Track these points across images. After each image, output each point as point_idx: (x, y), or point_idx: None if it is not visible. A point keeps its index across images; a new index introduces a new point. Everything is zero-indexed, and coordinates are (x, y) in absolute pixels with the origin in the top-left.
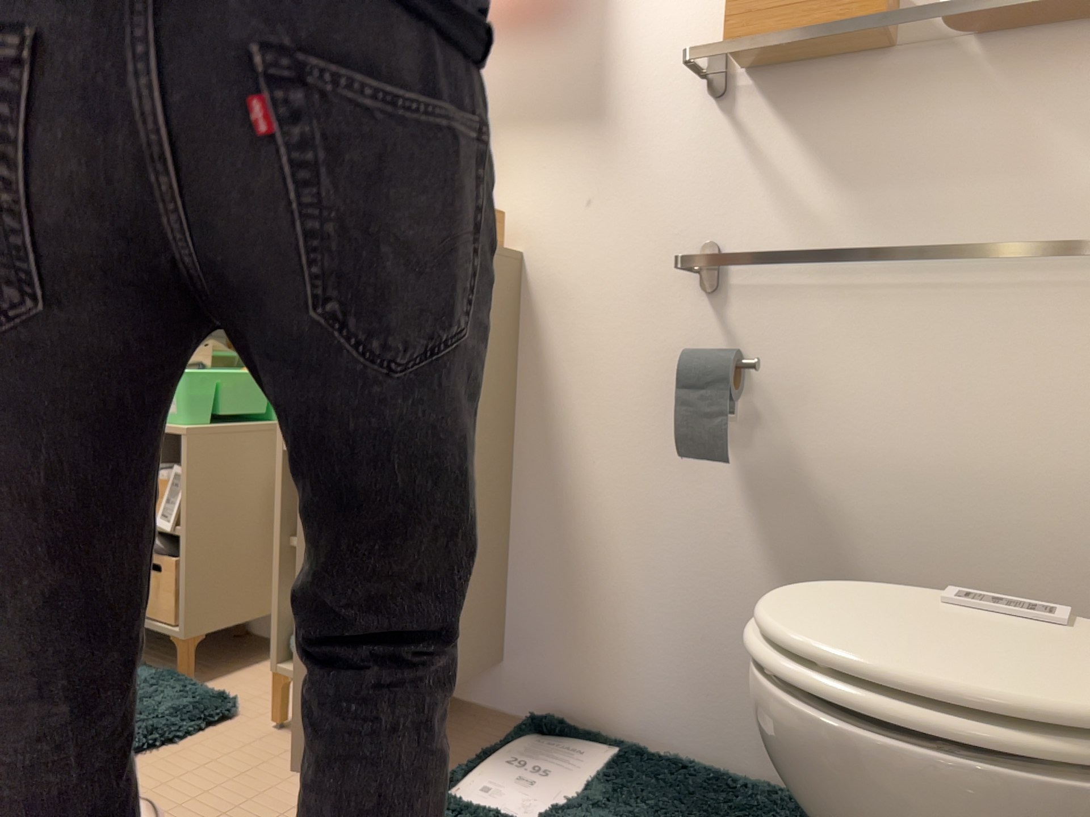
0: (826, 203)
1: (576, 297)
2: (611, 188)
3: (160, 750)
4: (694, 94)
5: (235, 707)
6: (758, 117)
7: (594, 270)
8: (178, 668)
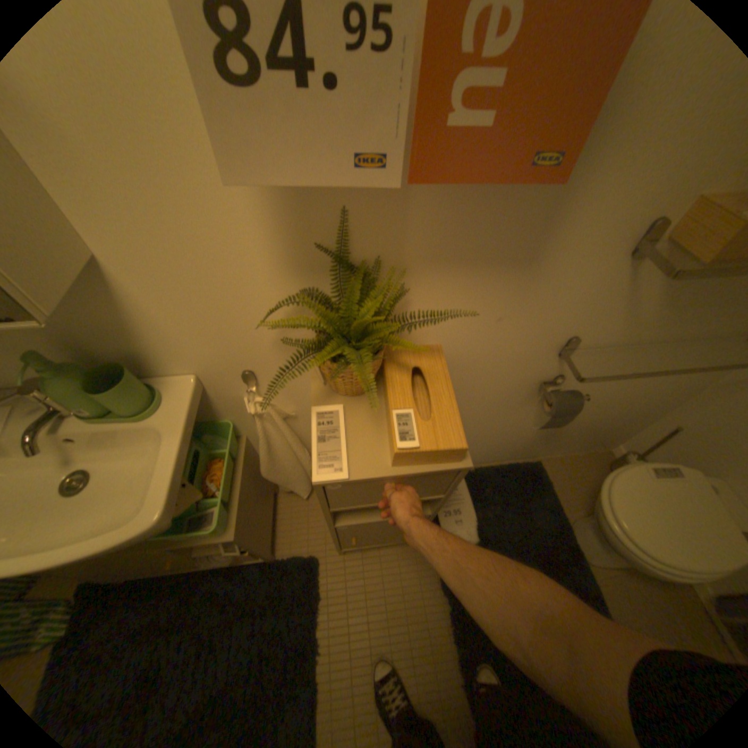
0: (654, 314)
1: (473, 364)
2: (521, 309)
3: (321, 610)
4: (621, 249)
5: (318, 561)
6: (654, 267)
7: (490, 352)
8: (267, 562)
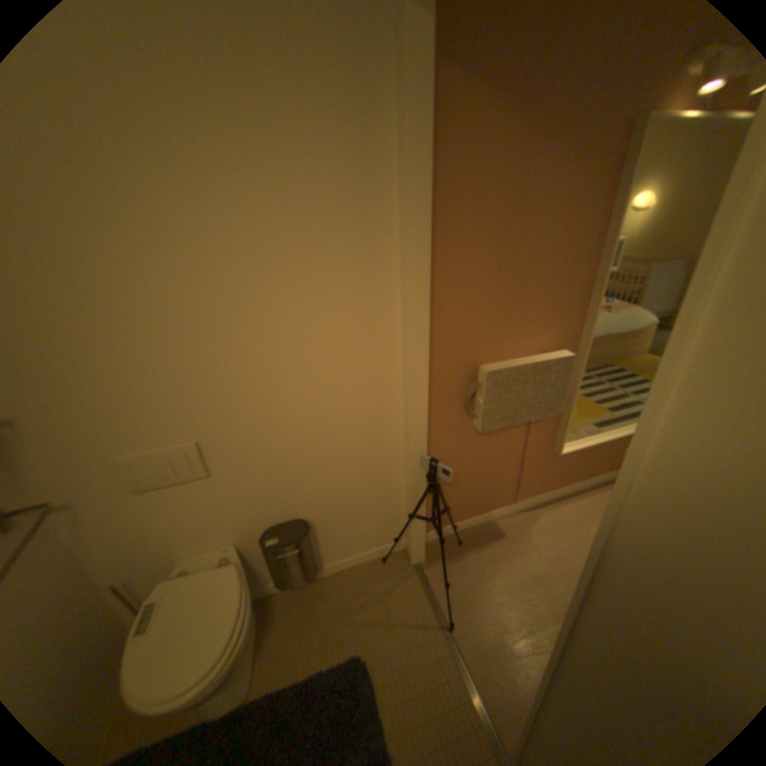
0: None
1: None
2: None
3: None
4: None
5: None
6: None
7: None
8: None
